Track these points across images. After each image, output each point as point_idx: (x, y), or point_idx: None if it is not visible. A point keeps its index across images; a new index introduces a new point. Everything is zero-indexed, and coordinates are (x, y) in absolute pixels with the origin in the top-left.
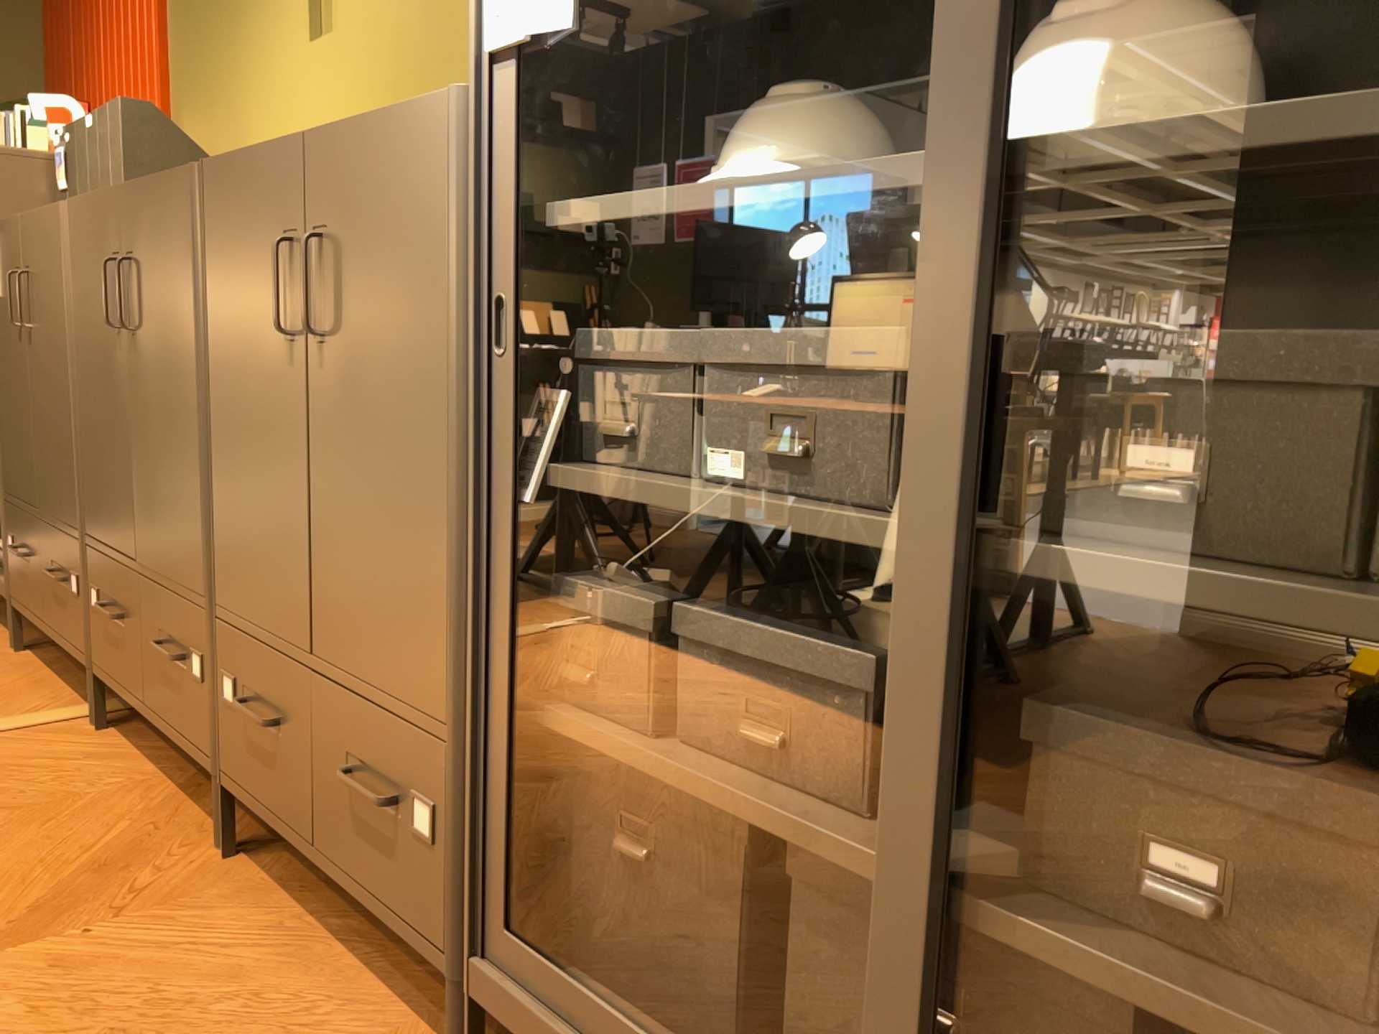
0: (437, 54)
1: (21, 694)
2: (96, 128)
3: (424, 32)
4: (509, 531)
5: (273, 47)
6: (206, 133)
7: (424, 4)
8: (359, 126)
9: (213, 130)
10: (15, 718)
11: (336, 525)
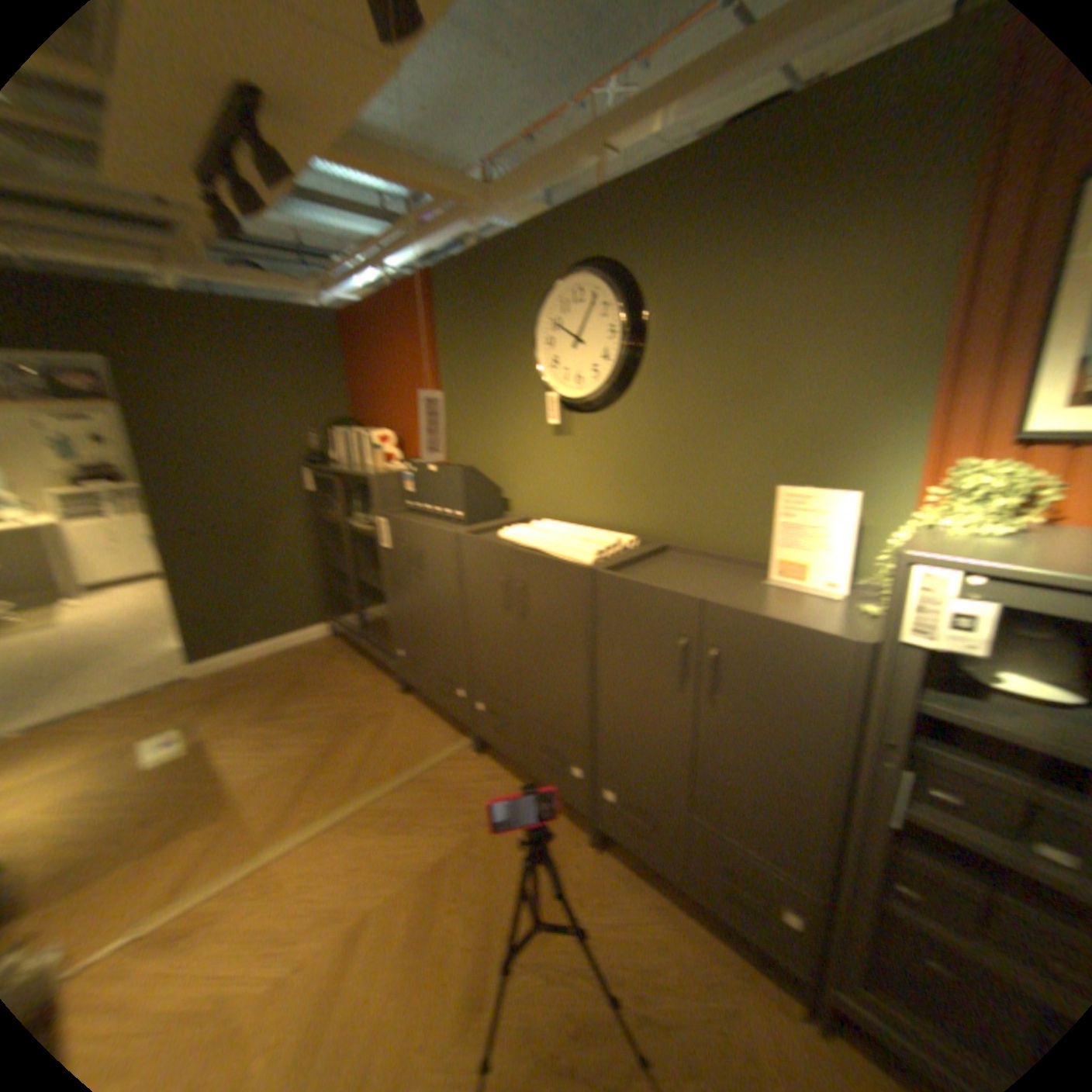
0: (654, 467)
1: (424, 729)
2: (435, 471)
3: (643, 454)
4: (886, 839)
5: (522, 429)
6: (470, 455)
7: (644, 441)
8: (746, 607)
9: (475, 455)
10: (438, 752)
11: (718, 772)
